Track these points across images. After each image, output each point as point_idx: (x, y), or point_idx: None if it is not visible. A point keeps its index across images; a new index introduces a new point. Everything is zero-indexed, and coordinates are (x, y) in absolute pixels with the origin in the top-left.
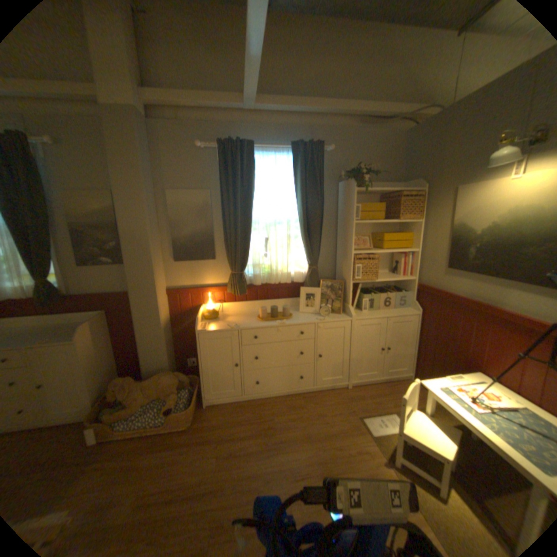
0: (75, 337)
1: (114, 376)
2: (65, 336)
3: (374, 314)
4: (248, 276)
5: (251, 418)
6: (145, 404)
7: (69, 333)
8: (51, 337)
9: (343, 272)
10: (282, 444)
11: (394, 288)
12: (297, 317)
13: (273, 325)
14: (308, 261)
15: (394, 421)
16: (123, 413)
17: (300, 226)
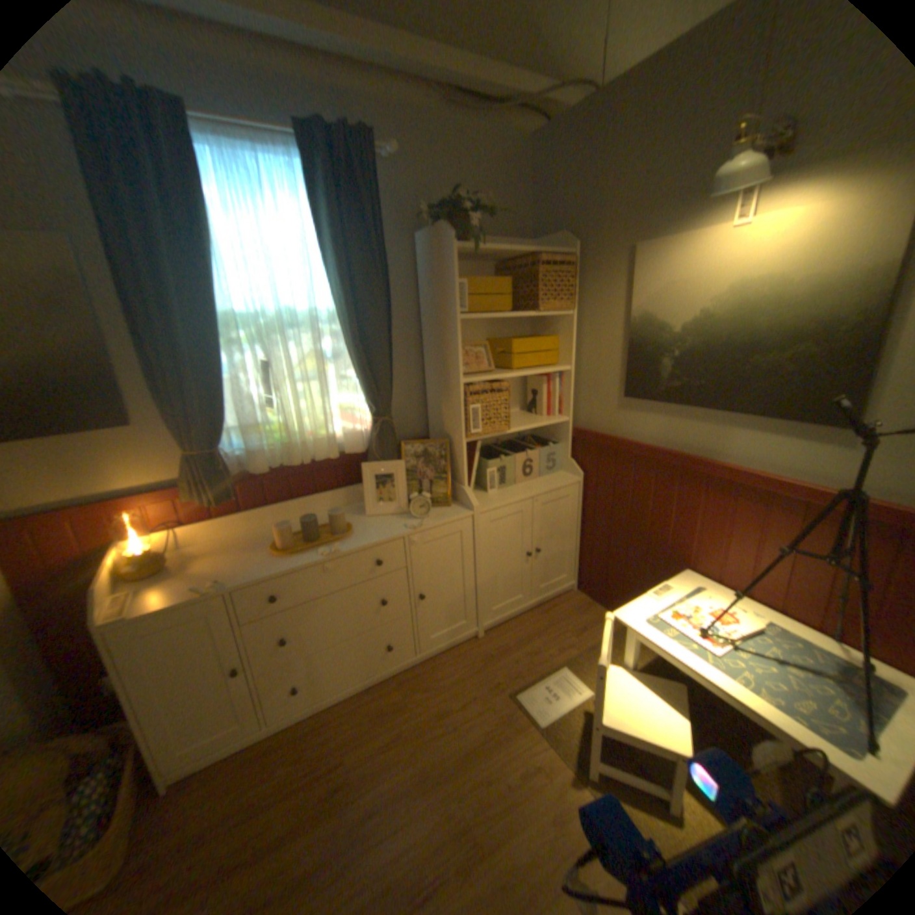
0: None
1: None
2: None
3: (510, 494)
4: (235, 456)
5: (291, 777)
6: None
7: None
8: None
9: (445, 421)
10: (370, 820)
11: (533, 439)
12: (364, 530)
13: (312, 561)
14: (371, 405)
15: (565, 681)
16: None
17: (345, 331)
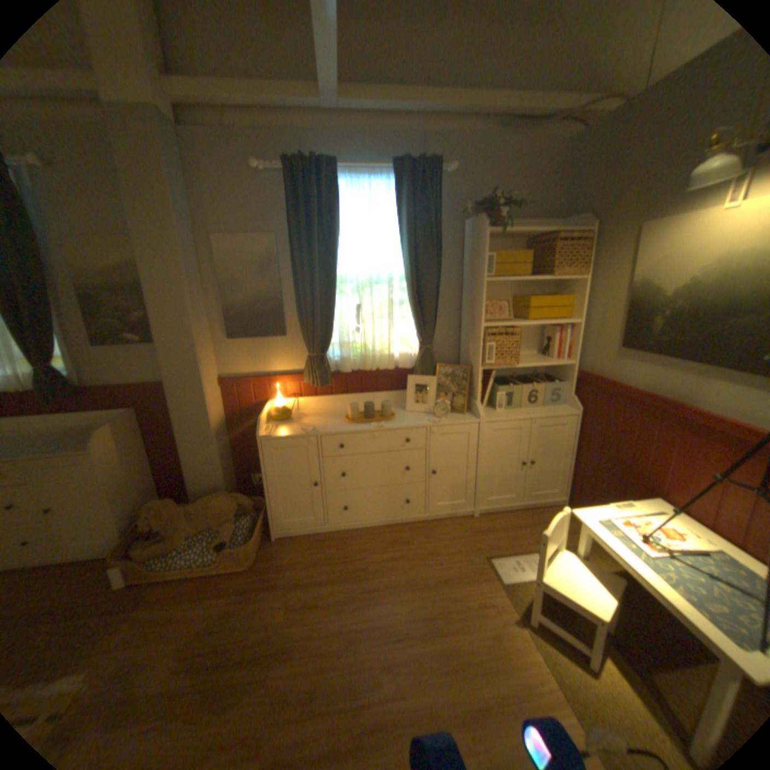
0: (91, 444)
1: (152, 497)
2: (79, 443)
3: (513, 413)
4: (333, 360)
5: (336, 556)
6: (191, 535)
7: (84, 439)
8: (59, 444)
9: (469, 353)
10: (376, 592)
11: (545, 376)
12: (402, 418)
13: (366, 429)
14: (419, 337)
15: (534, 562)
16: (160, 547)
17: (407, 287)
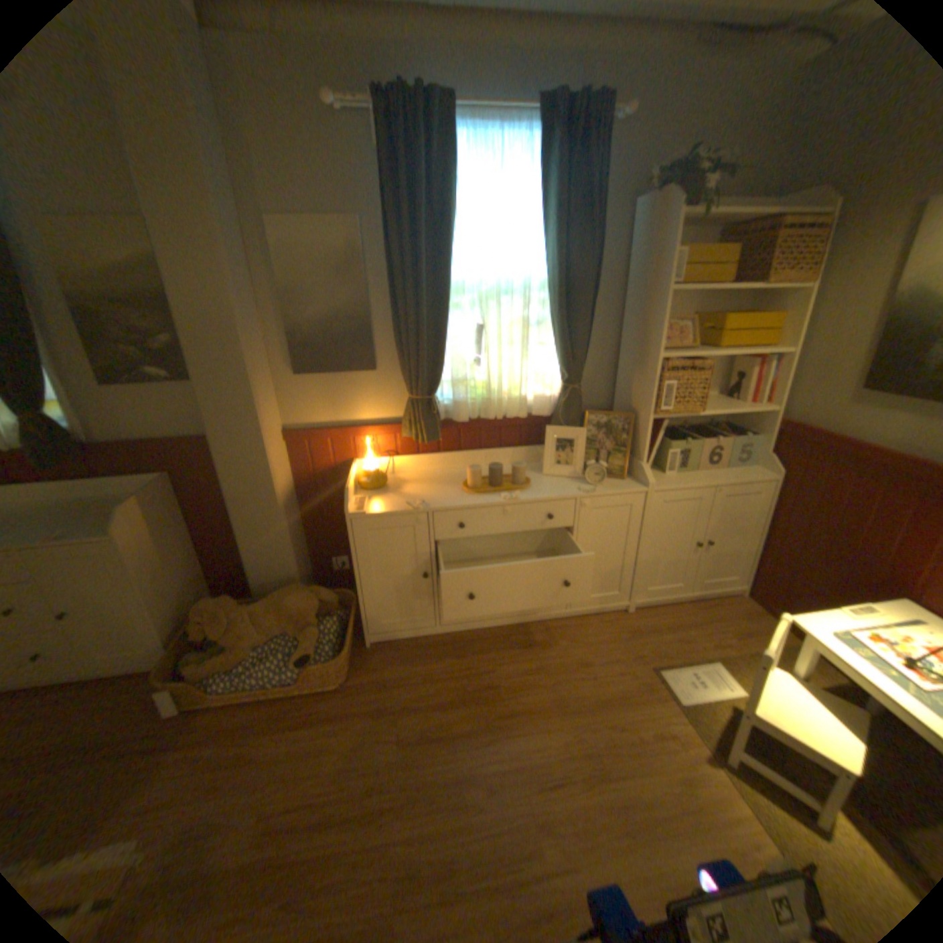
0: (115, 526)
1: (201, 589)
2: (96, 523)
3: (690, 479)
4: (444, 405)
5: (455, 667)
6: (262, 644)
7: (104, 518)
8: (69, 526)
9: (633, 395)
10: (515, 718)
11: (728, 426)
12: (540, 486)
13: (495, 502)
14: (561, 372)
15: (717, 675)
16: (222, 661)
17: (552, 299)
